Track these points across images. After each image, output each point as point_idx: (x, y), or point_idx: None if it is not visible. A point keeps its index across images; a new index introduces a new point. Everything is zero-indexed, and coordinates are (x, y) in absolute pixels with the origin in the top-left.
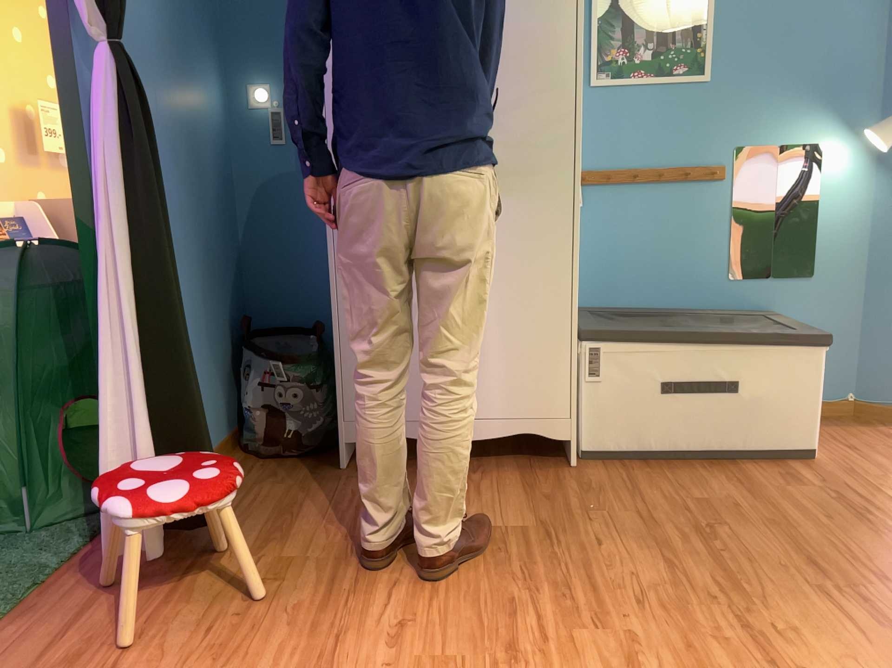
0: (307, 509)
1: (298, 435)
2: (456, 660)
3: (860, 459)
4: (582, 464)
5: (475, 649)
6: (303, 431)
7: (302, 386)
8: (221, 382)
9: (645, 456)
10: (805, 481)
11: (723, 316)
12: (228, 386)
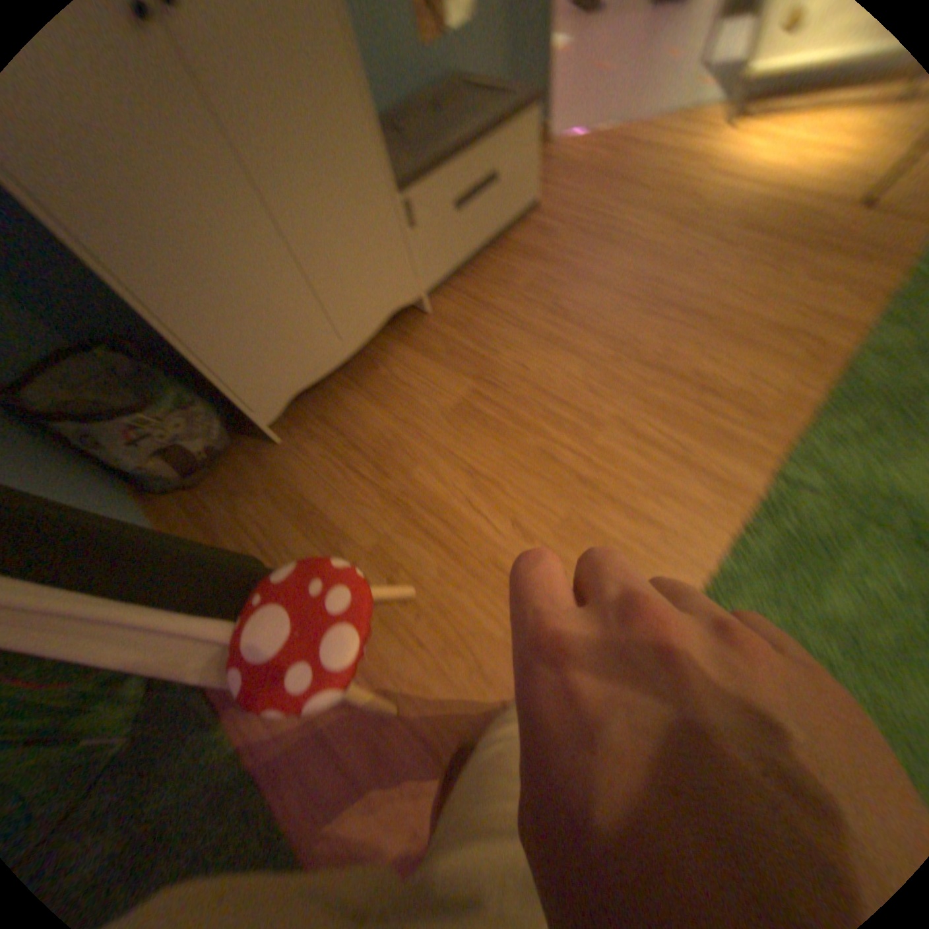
0: (316, 495)
1: (209, 445)
2: (567, 506)
3: (553, 185)
4: (426, 302)
5: (565, 490)
6: (208, 439)
7: (176, 411)
8: (71, 470)
9: (455, 266)
10: (550, 225)
11: (431, 93)
12: (75, 465)
